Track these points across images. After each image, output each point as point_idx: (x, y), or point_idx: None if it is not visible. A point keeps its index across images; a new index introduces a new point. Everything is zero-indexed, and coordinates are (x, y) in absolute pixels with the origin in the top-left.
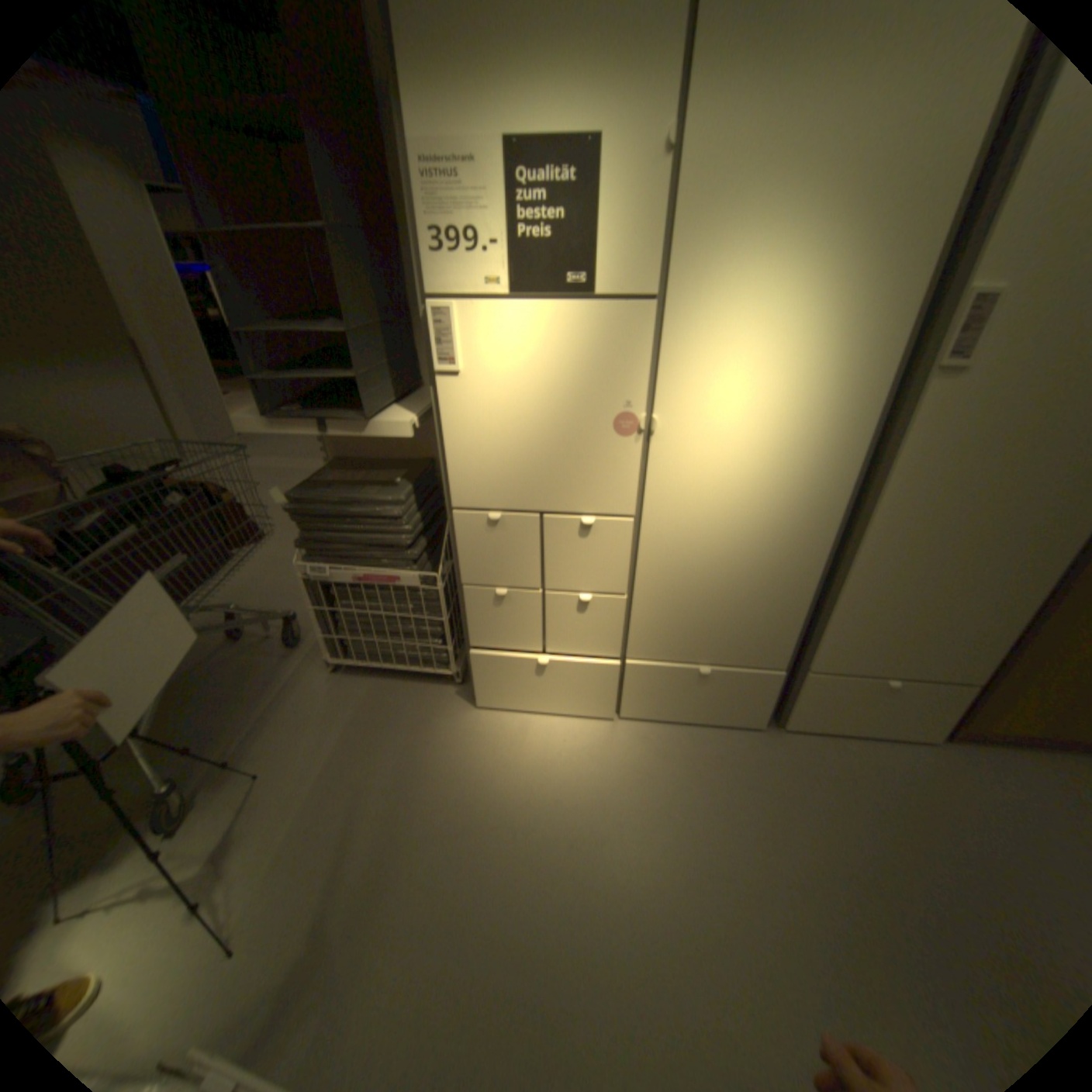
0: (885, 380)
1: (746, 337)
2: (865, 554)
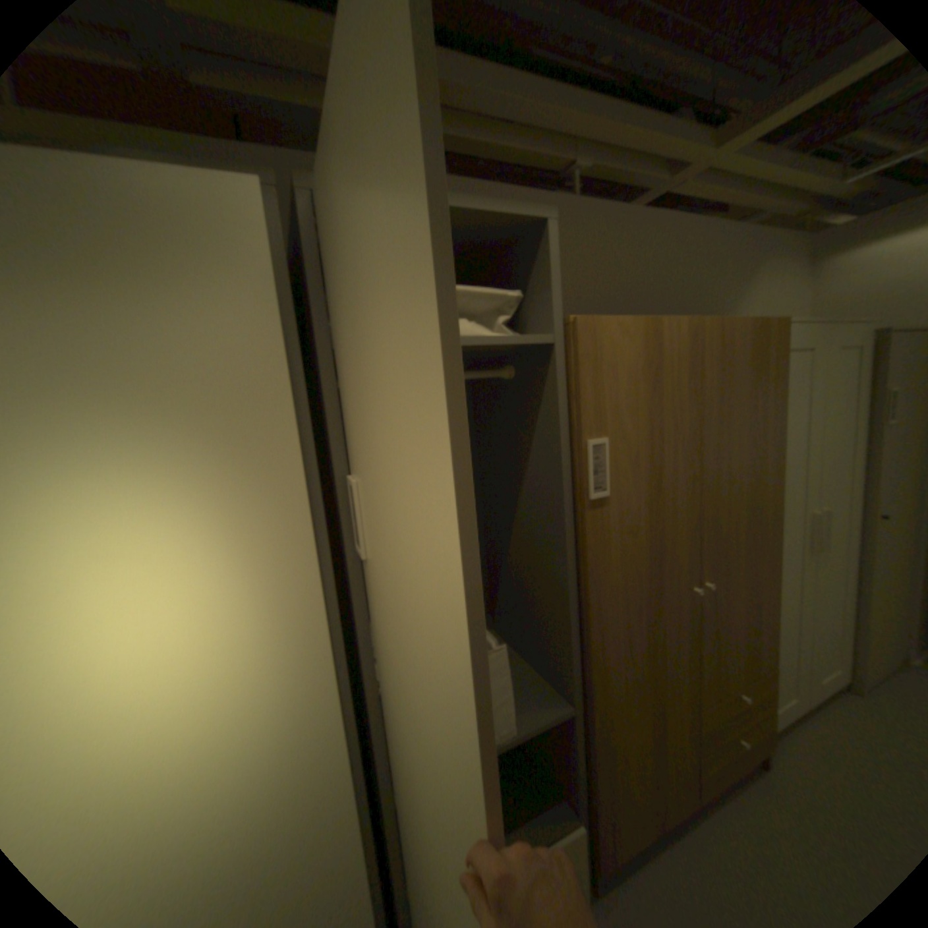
0: (308, 580)
1: (80, 580)
2: (393, 766)
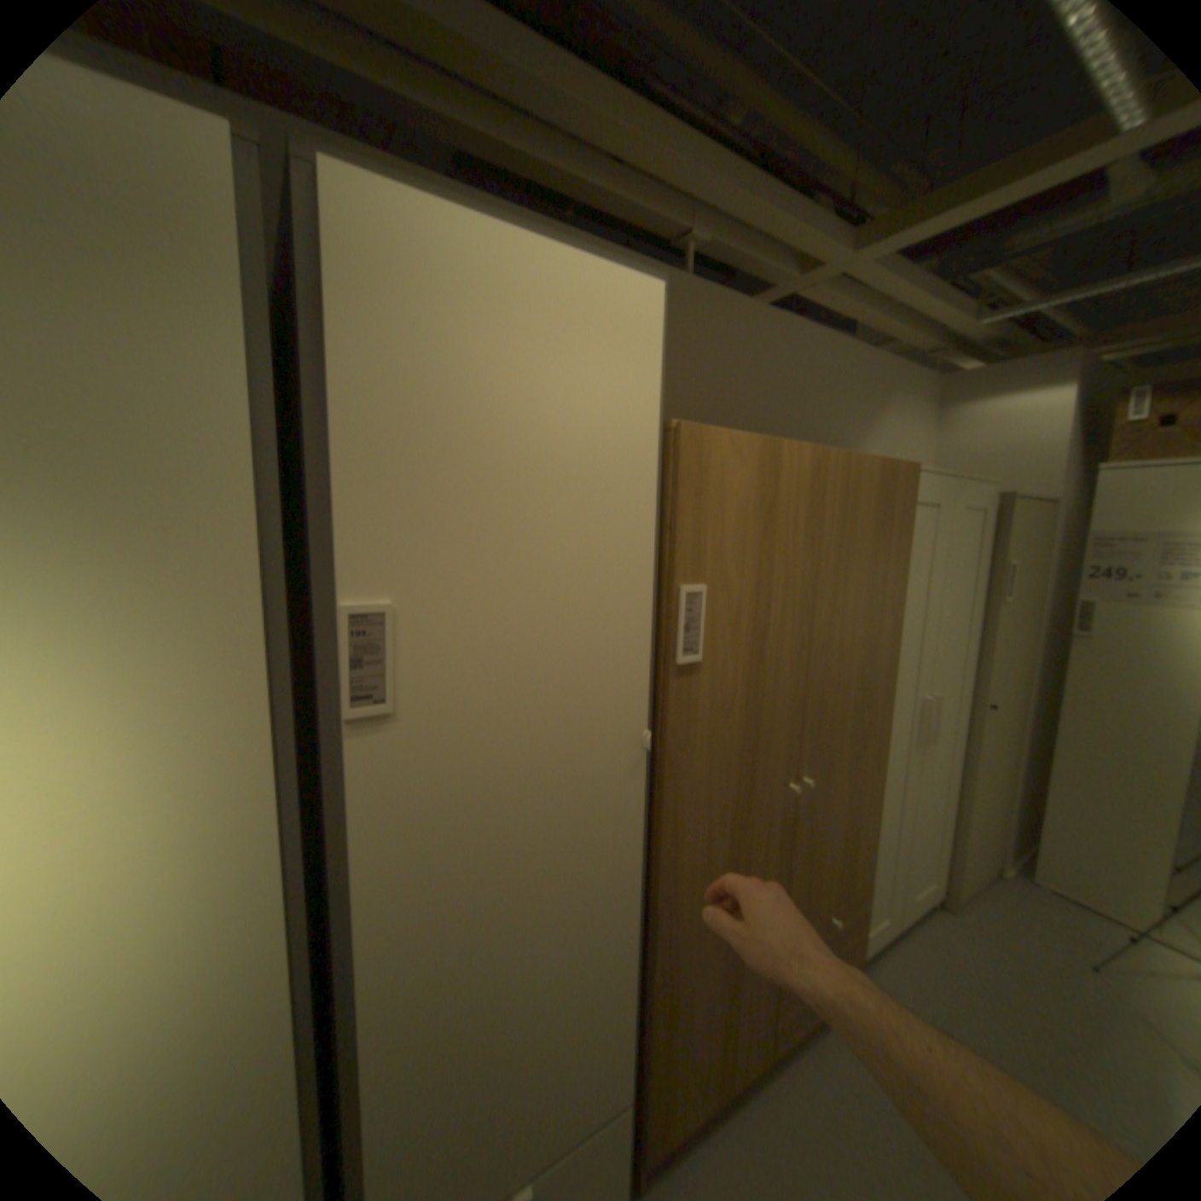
0: (256, 757)
1: None
2: (366, 1036)
